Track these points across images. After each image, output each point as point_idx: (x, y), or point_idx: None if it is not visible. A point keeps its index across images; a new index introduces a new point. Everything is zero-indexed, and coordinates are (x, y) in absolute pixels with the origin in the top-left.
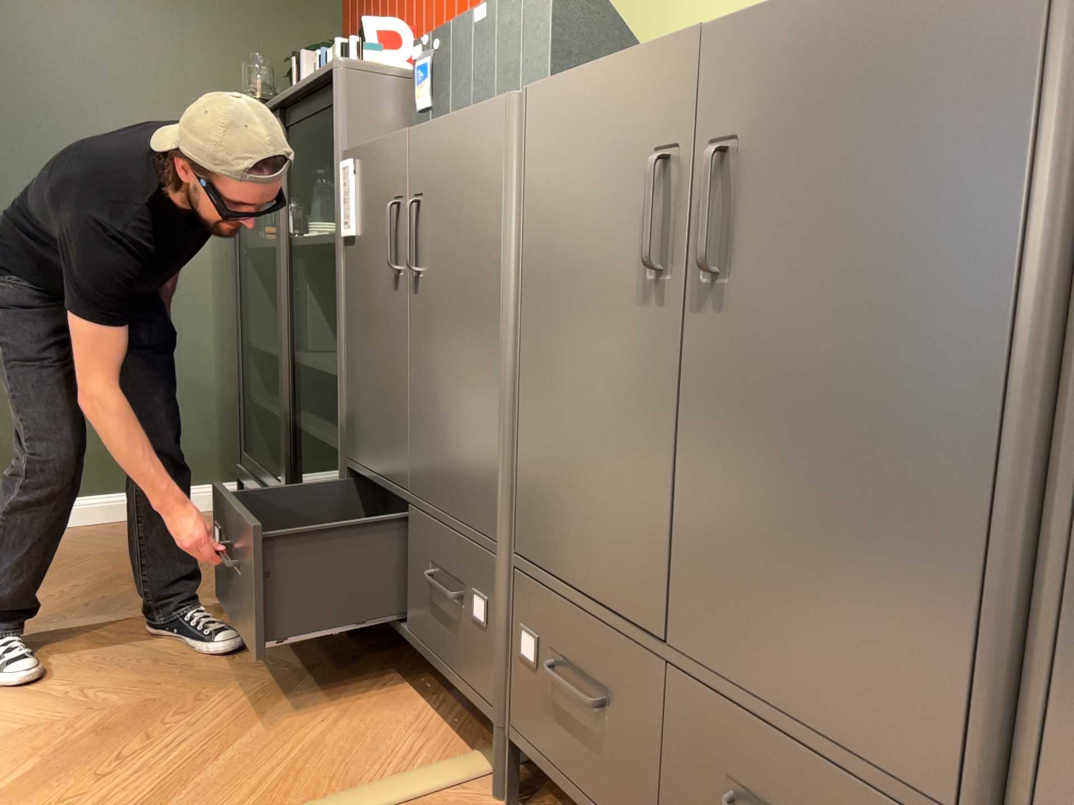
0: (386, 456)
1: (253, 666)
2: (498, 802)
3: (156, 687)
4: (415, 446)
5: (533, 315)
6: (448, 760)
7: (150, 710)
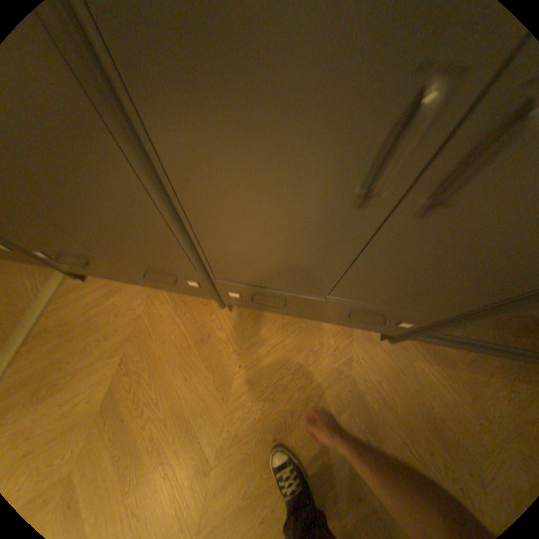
0: None
1: None
2: (77, 280)
3: None
4: None
5: None
6: (47, 277)
7: None
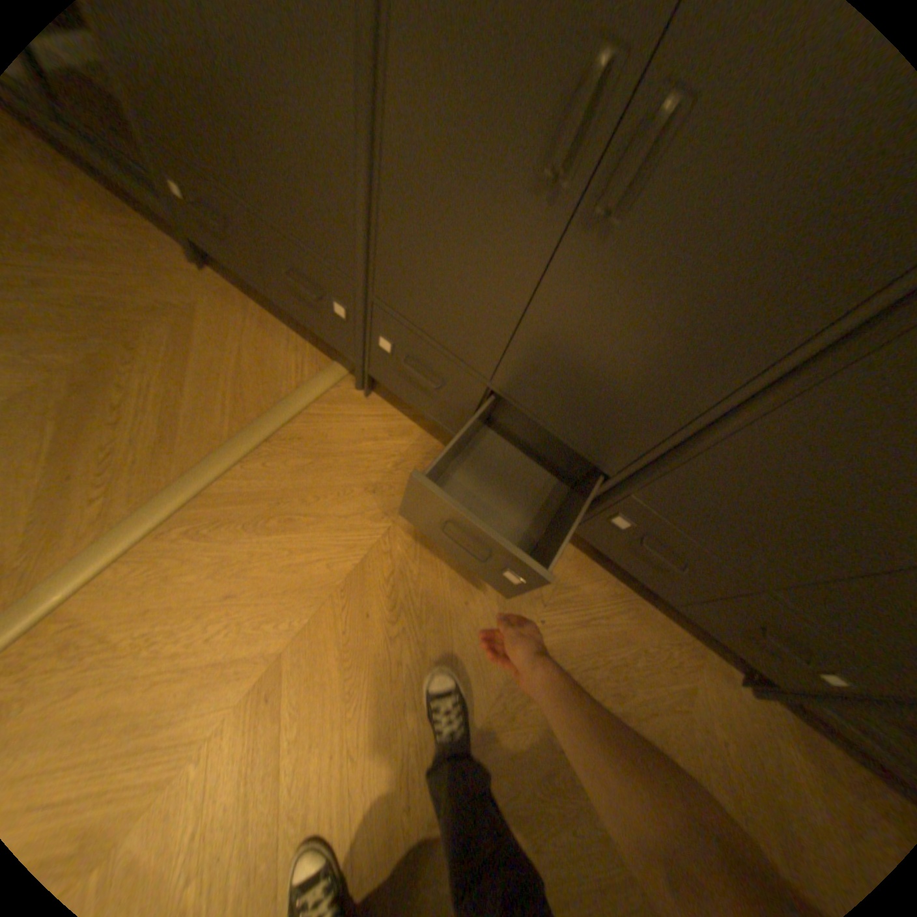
0: (207, 157)
1: (149, 311)
2: (360, 392)
3: (88, 342)
4: (248, 168)
5: (388, 105)
6: (323, 369)
7: (102, 364)
